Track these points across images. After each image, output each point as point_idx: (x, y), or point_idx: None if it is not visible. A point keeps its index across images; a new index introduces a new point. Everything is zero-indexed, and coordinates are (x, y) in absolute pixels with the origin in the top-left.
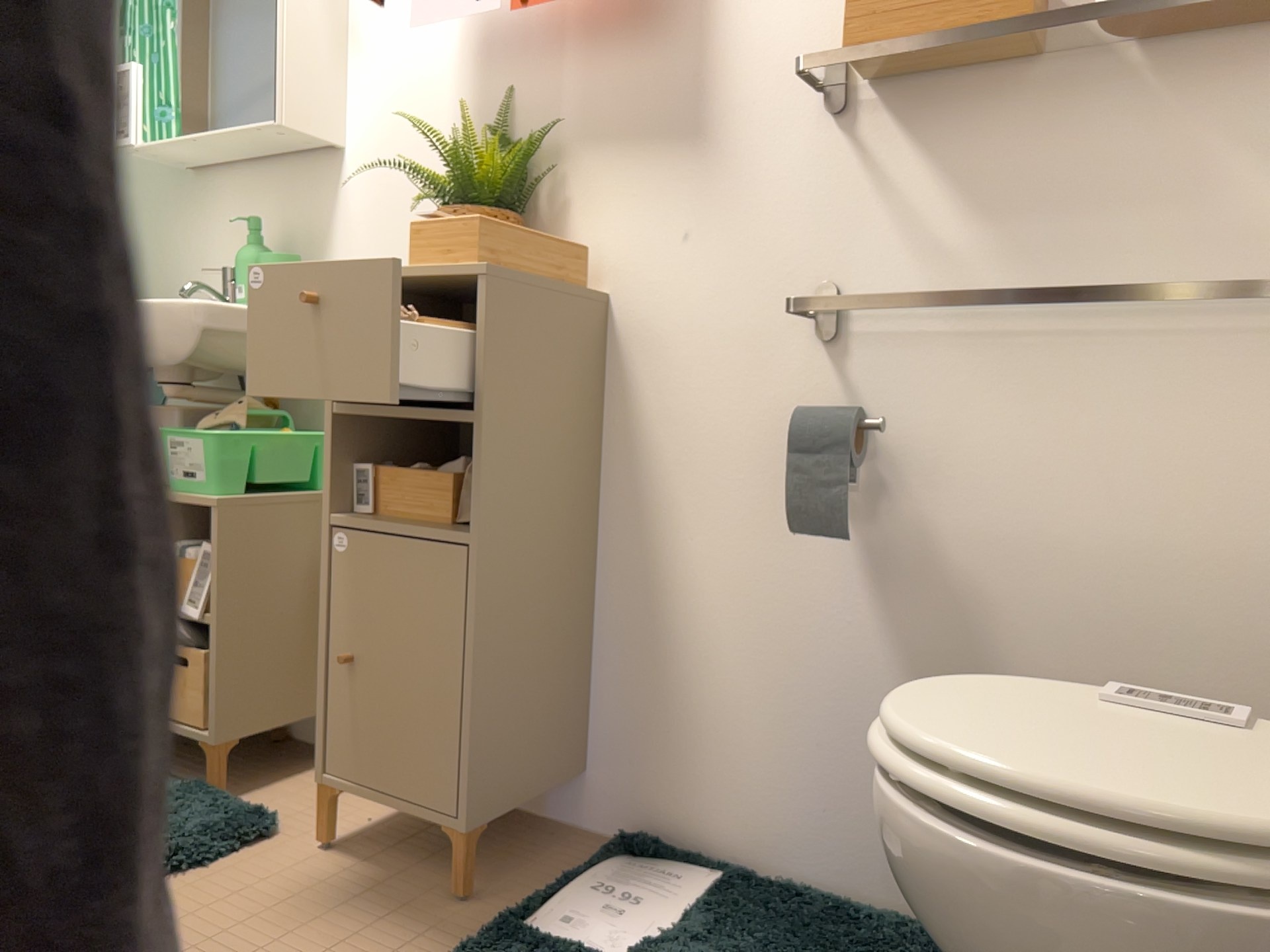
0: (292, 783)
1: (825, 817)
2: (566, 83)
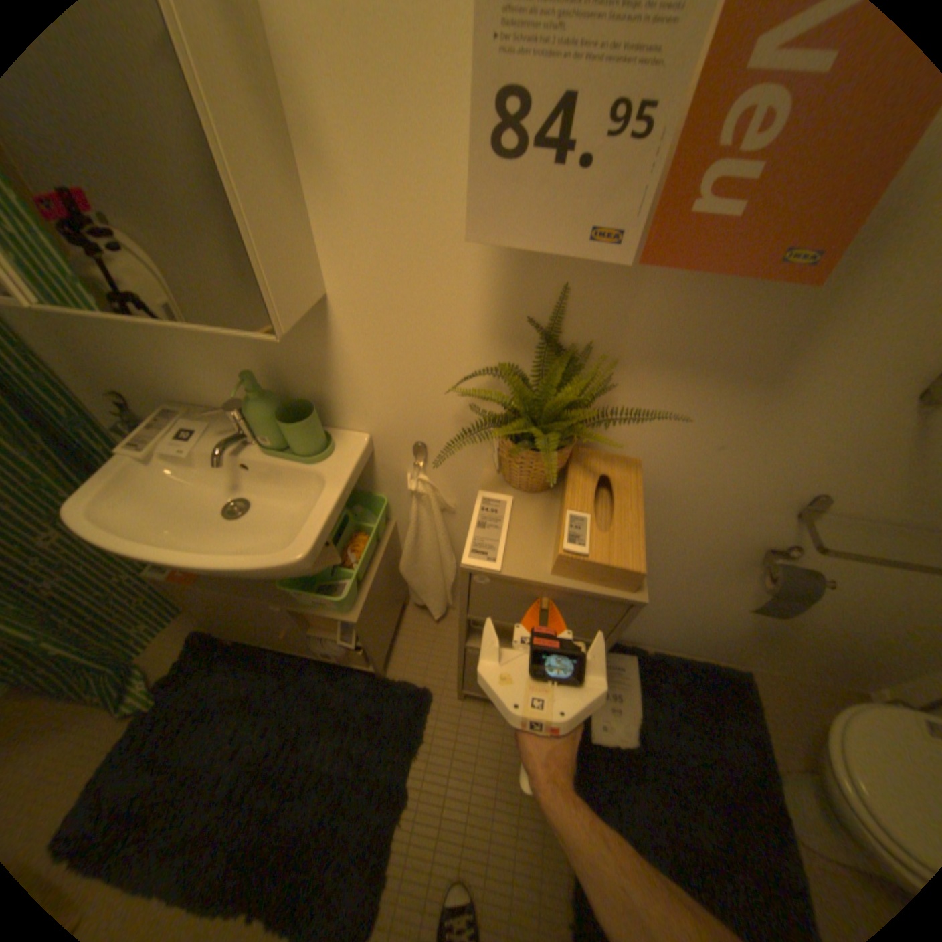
0: (405, 642)
1: (686, 640)
2: (642, 297)
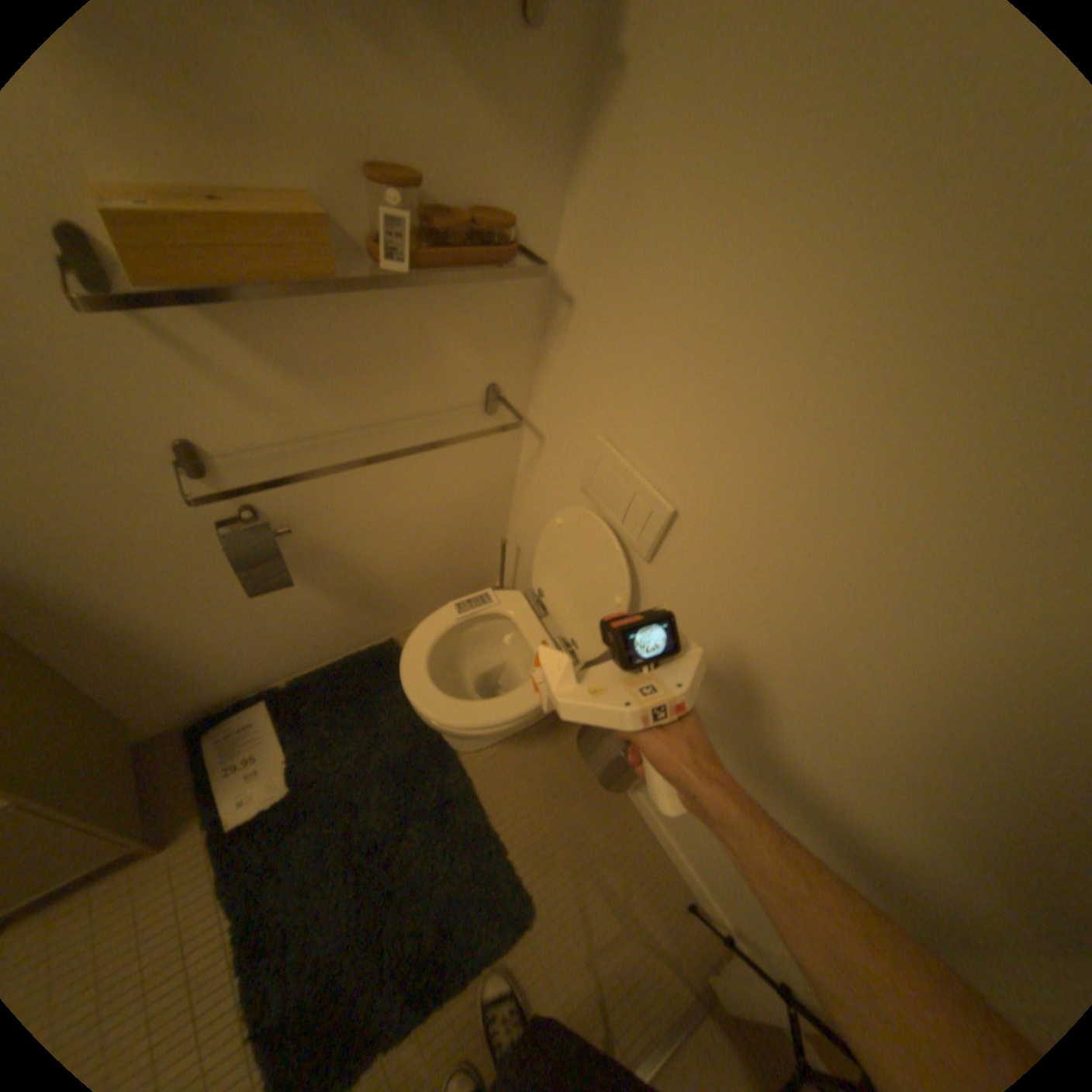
0: None
1: (299, 651)
2: None
